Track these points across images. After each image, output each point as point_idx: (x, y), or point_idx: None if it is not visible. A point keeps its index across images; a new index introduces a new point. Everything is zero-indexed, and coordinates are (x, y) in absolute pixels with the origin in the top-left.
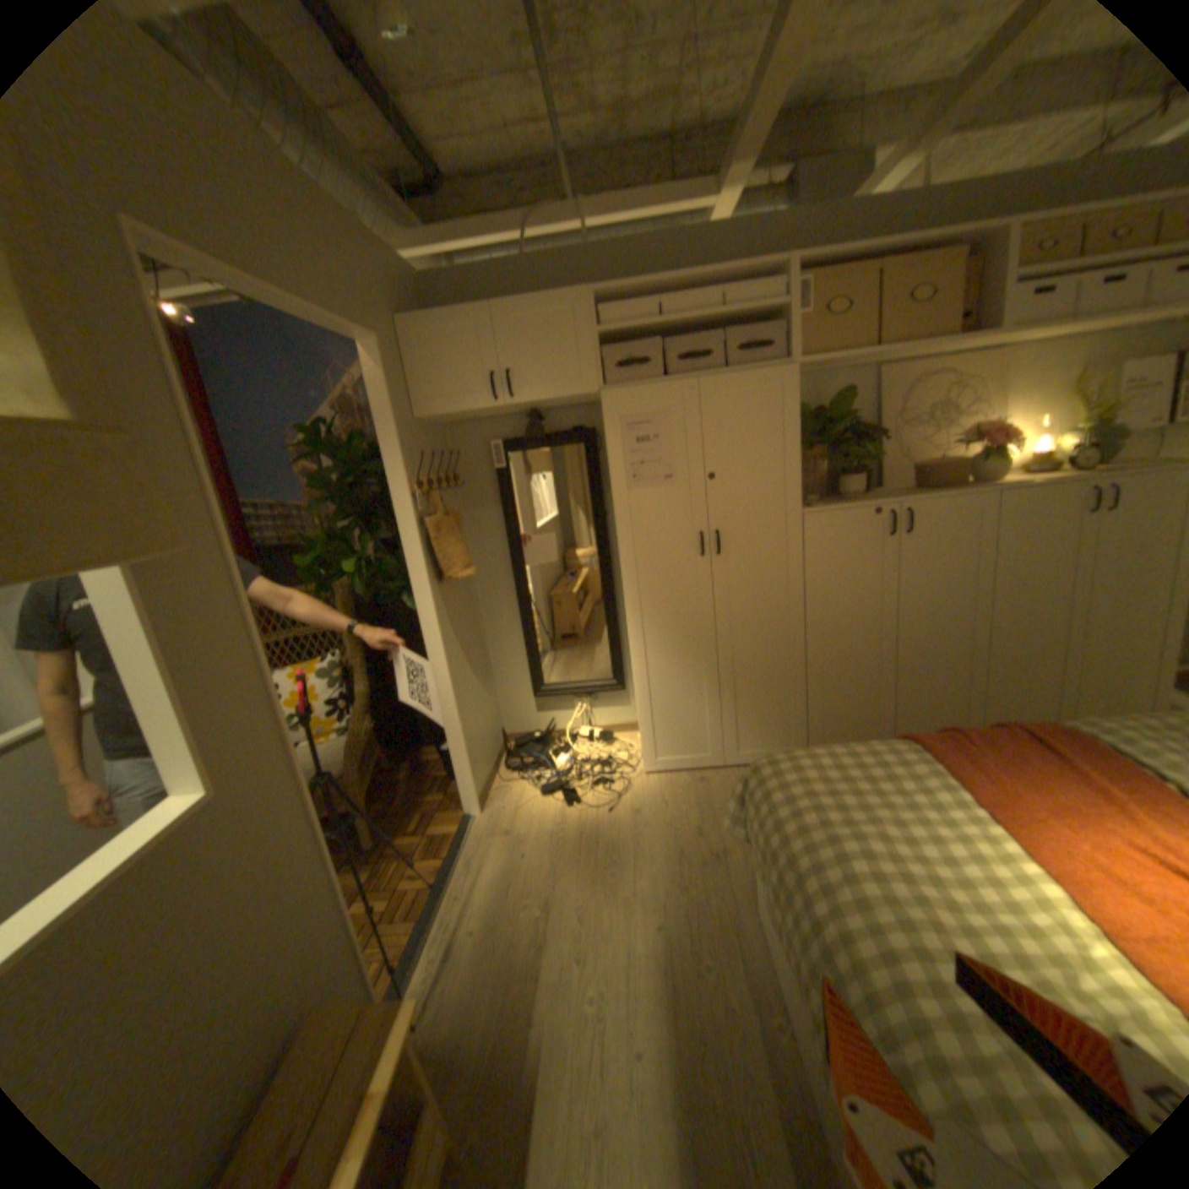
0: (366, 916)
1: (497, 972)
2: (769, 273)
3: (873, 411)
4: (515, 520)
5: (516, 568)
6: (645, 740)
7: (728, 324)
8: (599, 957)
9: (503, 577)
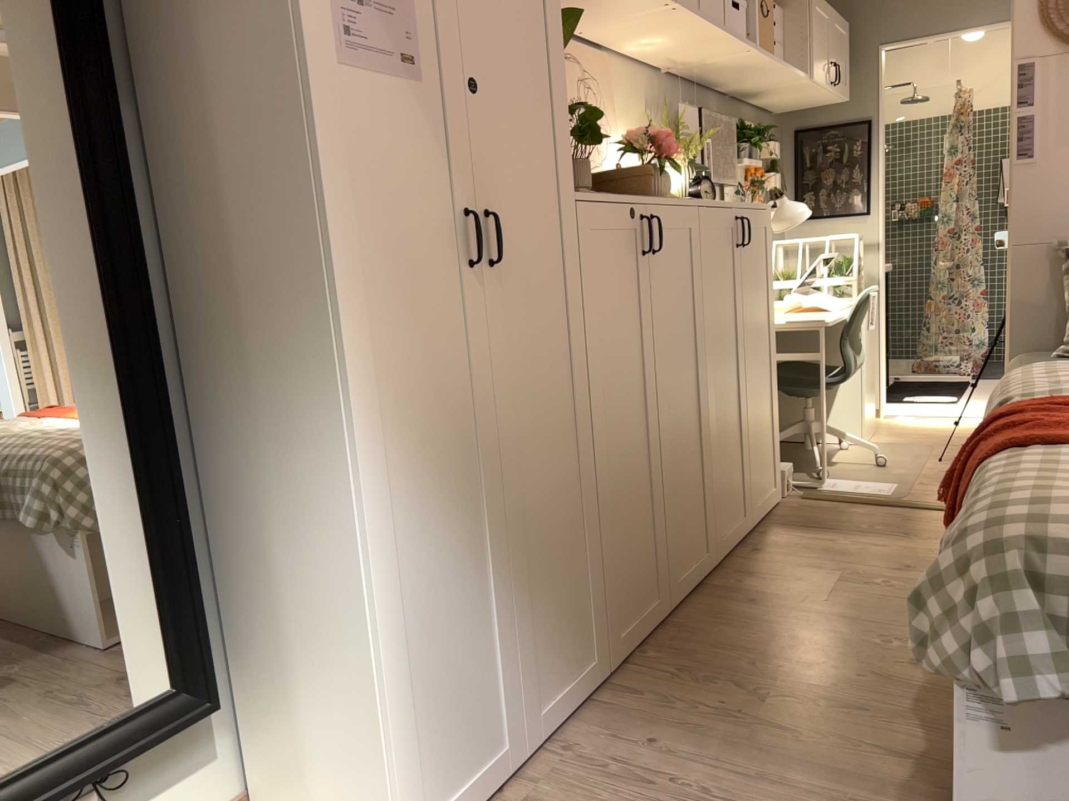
0: None
1: None
2: None
3: None
4: None
5: None
6: (394, 787)
7: None
8: None
9: None
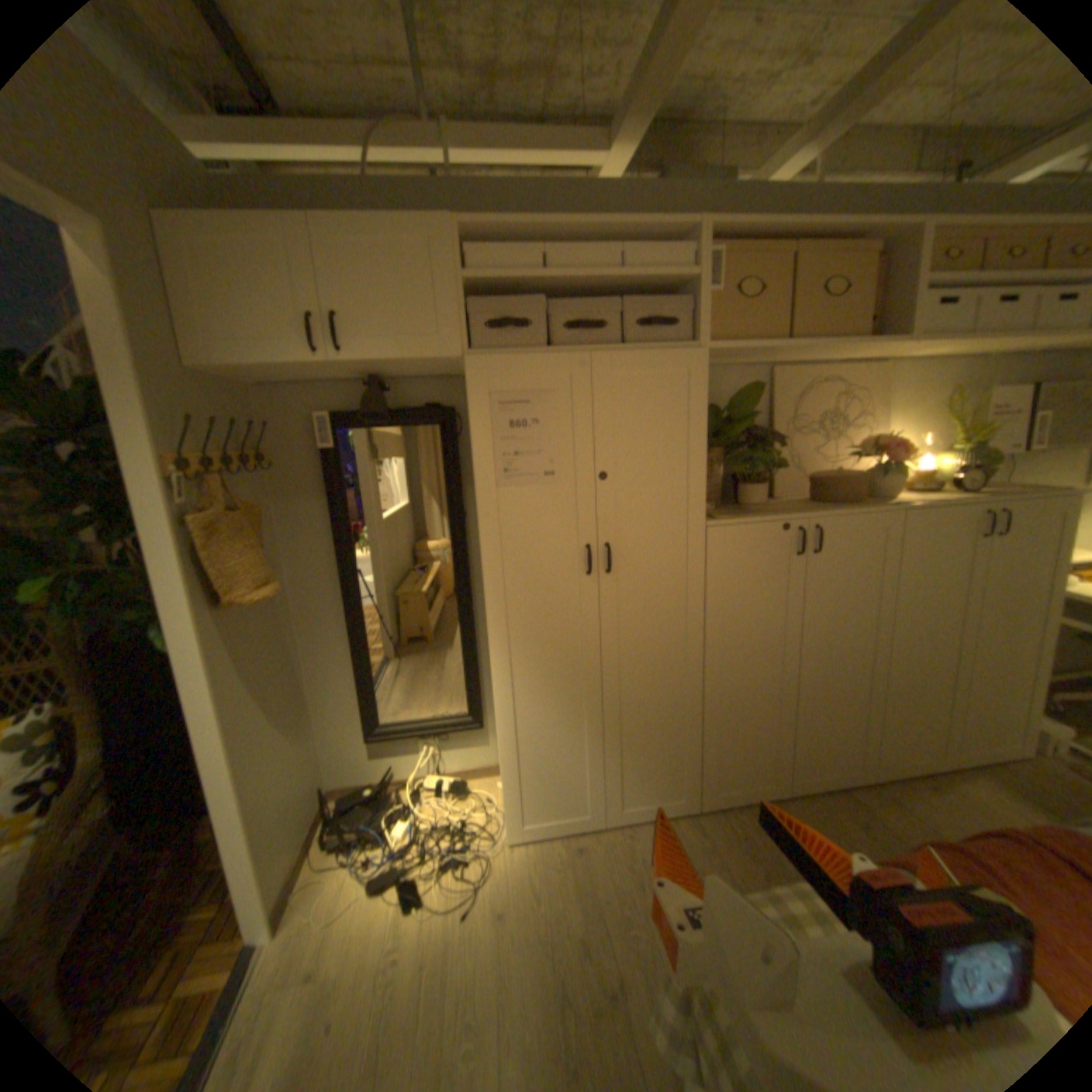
0: None
1: None
2: (673, 240)
3: (764, 414)
4: (345, 516)
5: (345, 577)
6: (510, 804)
7: (623, 295)
8: None
9: (327, 587)
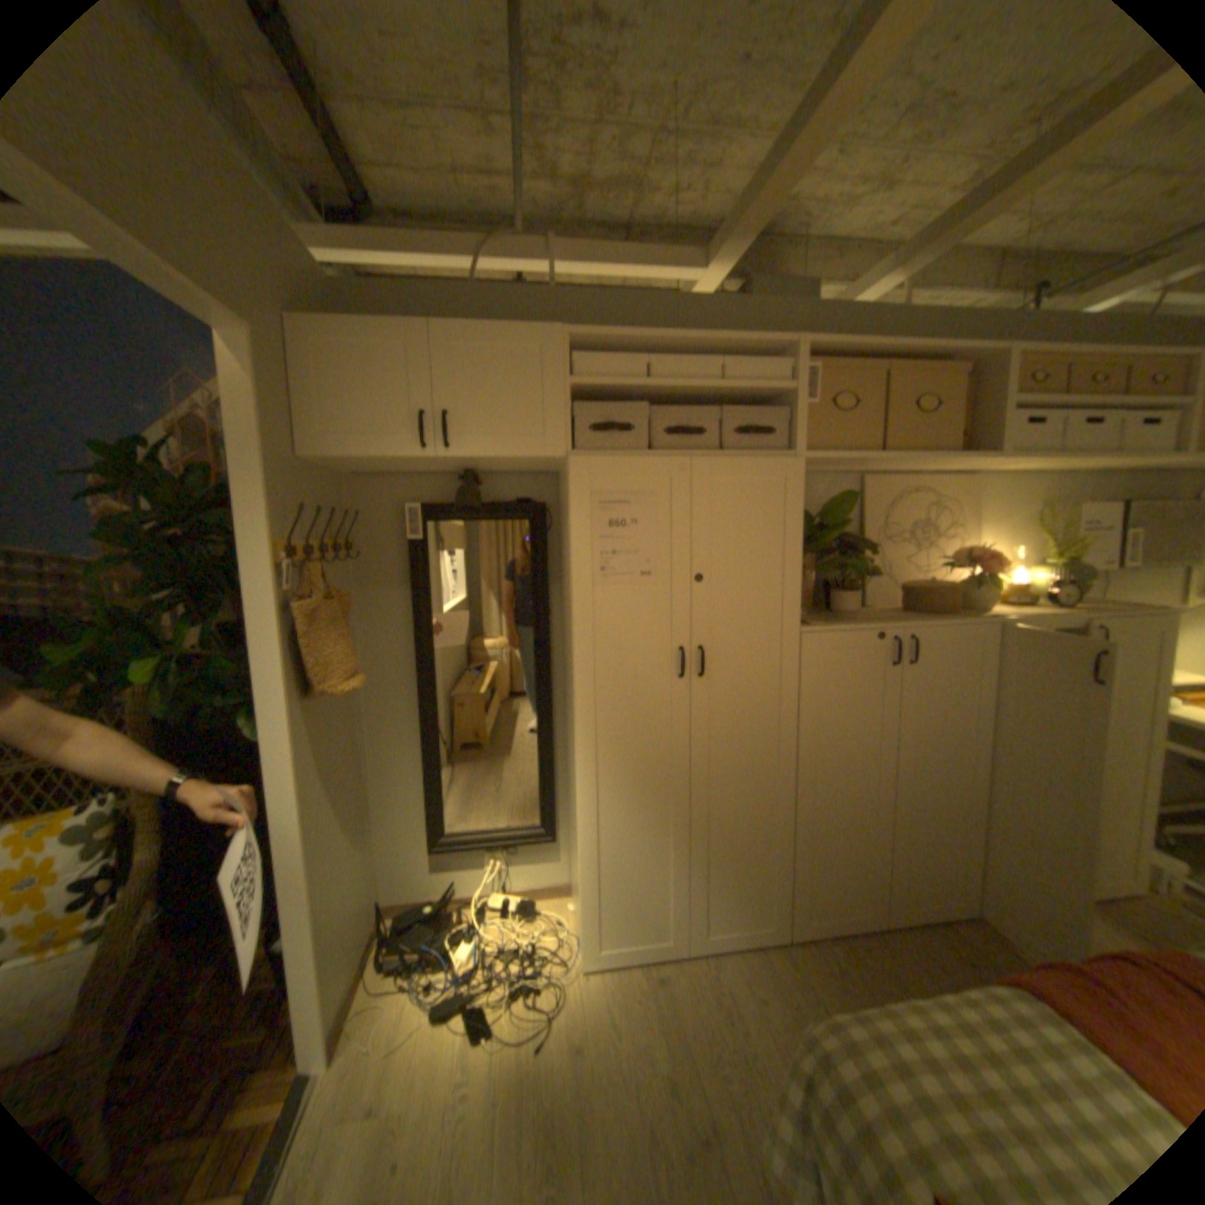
0: None
1: None
2: (771, 355)
3: (855, 522)
4: (428, 609)
5: (422, 673)
6: (588, 926)
7: (720, 403)
8: None
9: (402, 683)
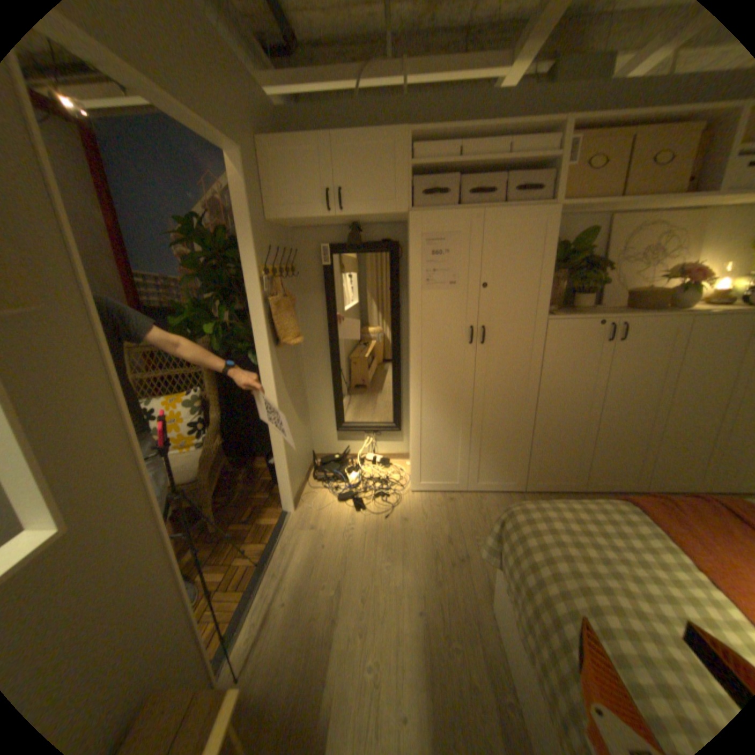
0: (208, 584)
1: (301, 638)
2: (547, 131)
3: (602, 248)
4: (334, 305)
5: (332, 339)
6: (414, 469)
7: (509, 169)
8: (376, 632)
9: (322, 345)
